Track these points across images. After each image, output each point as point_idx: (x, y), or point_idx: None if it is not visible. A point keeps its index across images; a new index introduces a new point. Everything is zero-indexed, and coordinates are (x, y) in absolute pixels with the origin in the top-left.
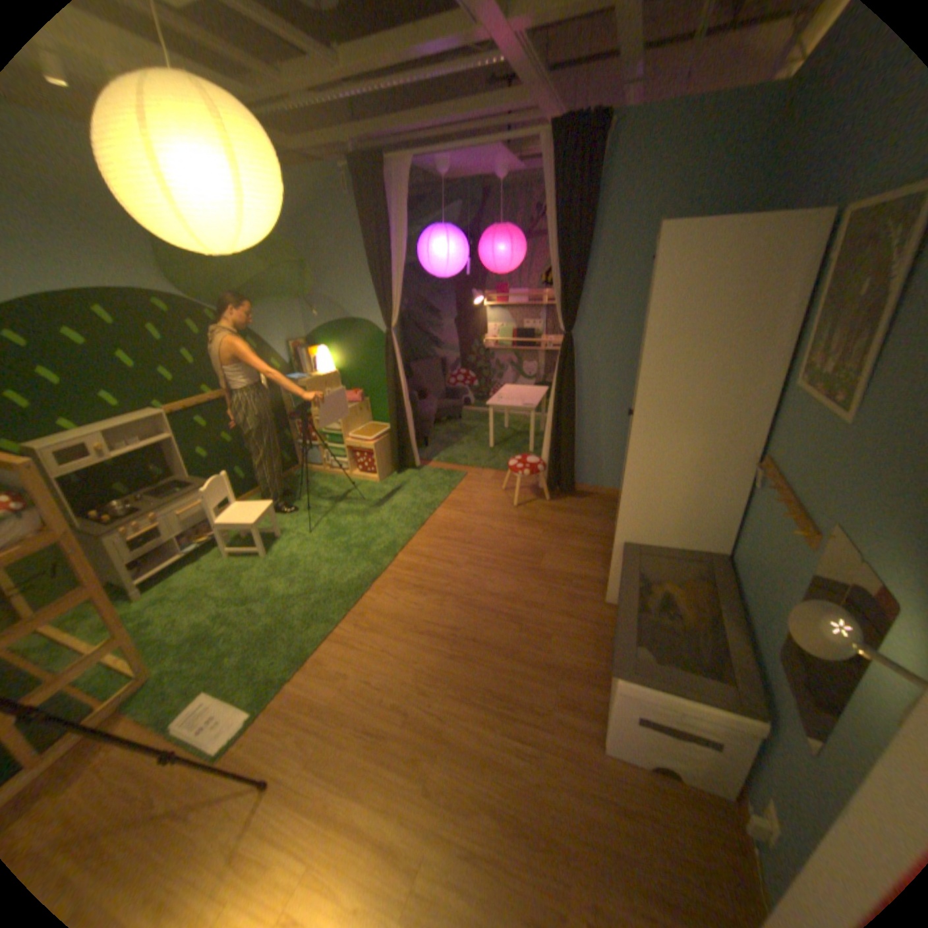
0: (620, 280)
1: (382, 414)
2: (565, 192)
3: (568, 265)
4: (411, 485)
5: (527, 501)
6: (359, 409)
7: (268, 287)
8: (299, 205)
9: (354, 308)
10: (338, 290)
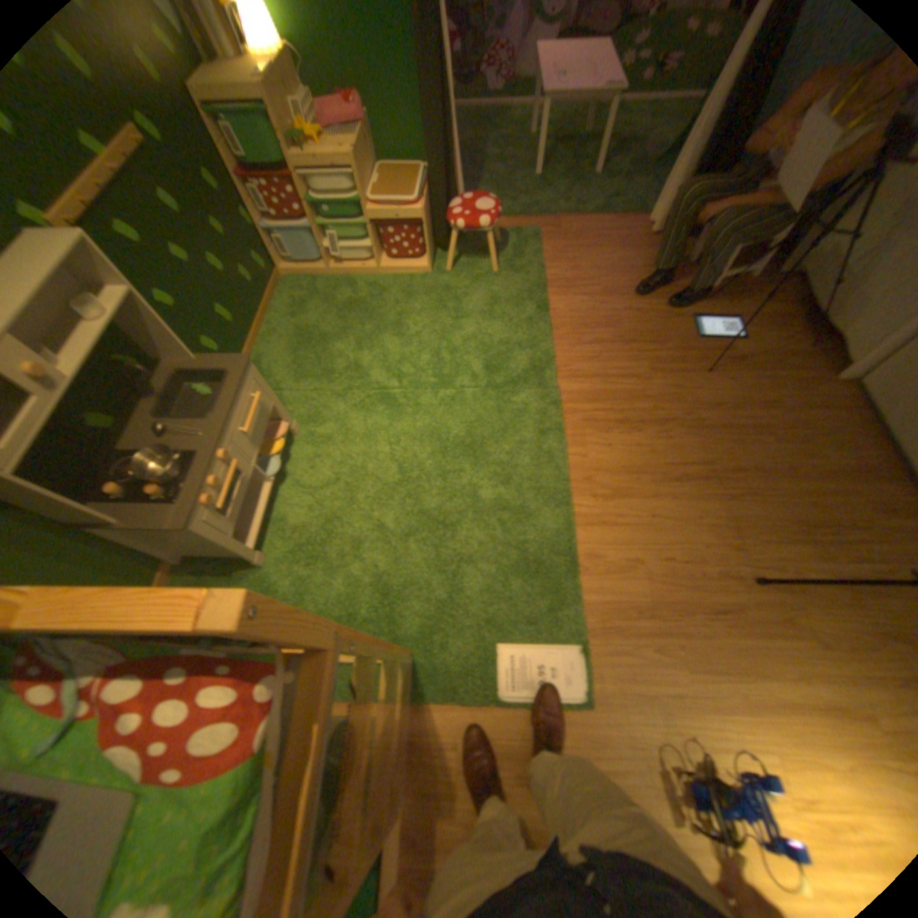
0: None
1: (392, 141)
2: None
3: None
4: (478, 266)
5: (650, 258)
6: (363, 136)
7: None
8: None
9: None
10: None
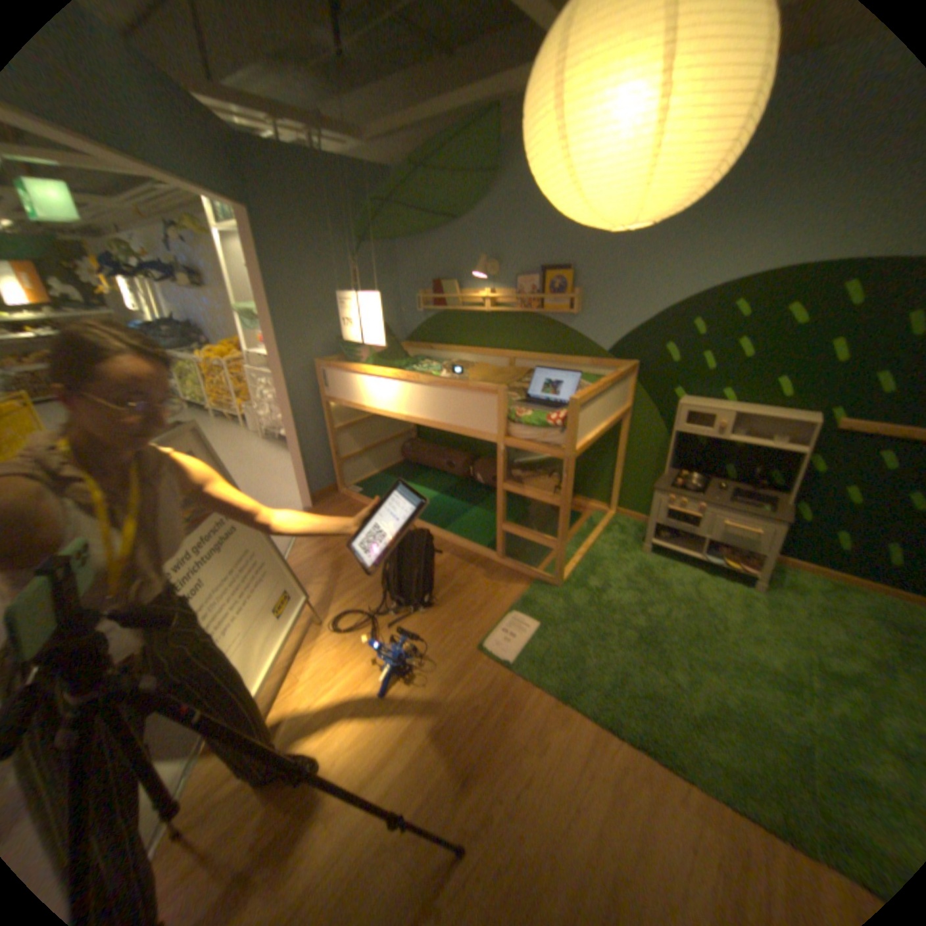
0: None
1: None
2: None
3: None
4: None
5: None
6: None
7: None
8: None
9: None
10: None
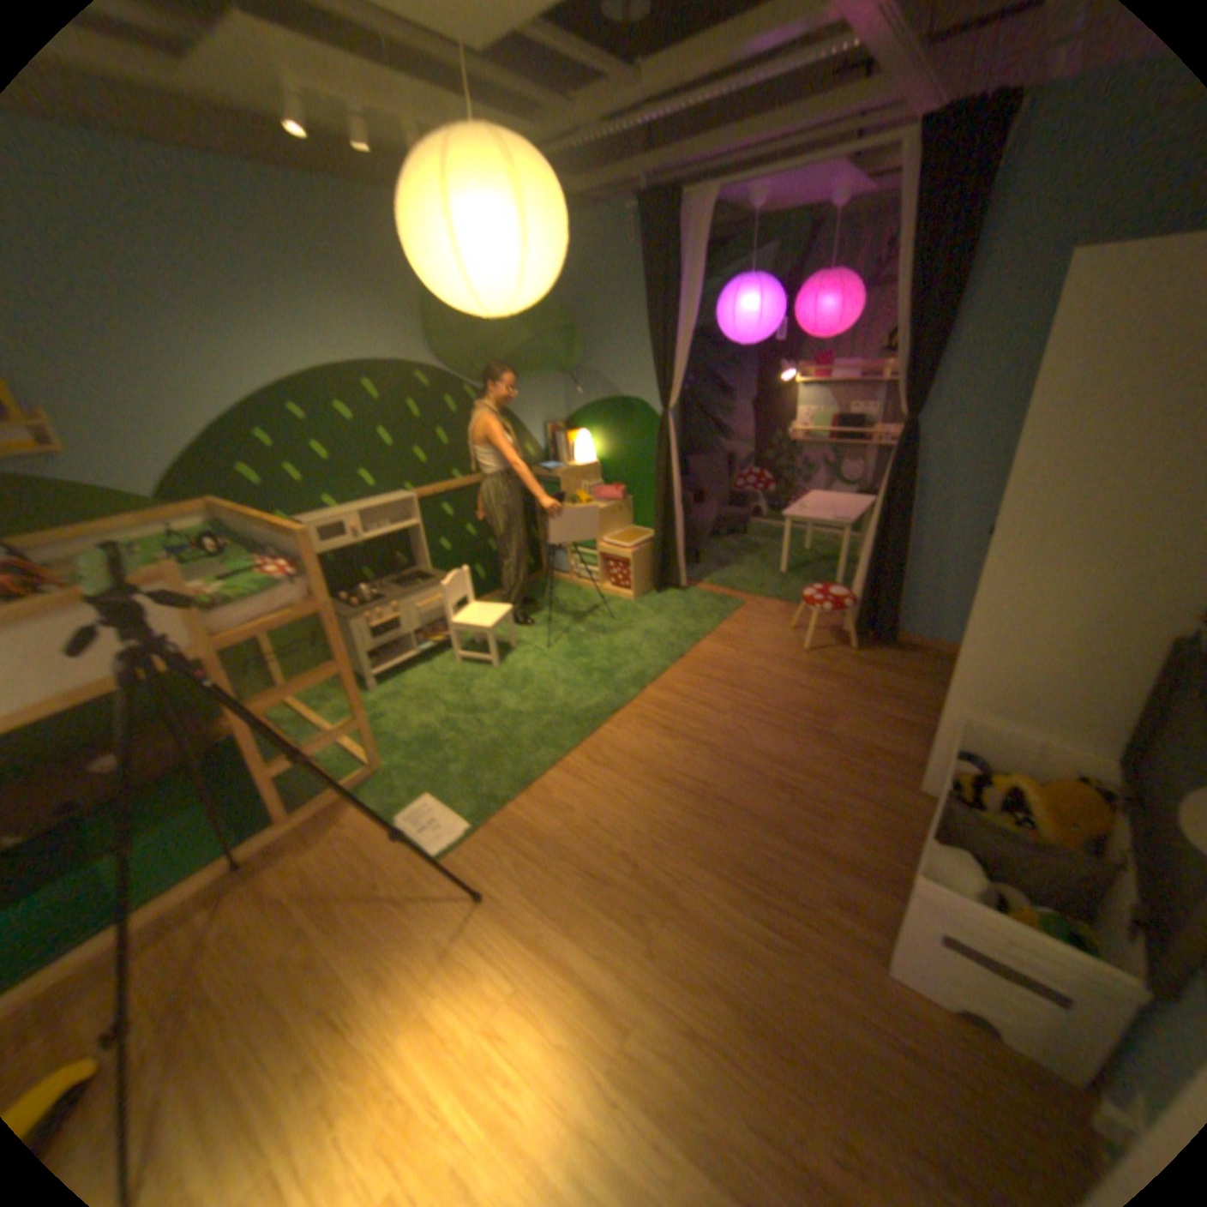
0: (1005, 342)
1: (644, 518)
2: (929, 219)
3: (924, 322)
4: (670, 608)
5: (824, 646)
6: (618, 509)
7: (530, 359)
8: (575, 259)
9: (625, 385)
10: (608, 362)
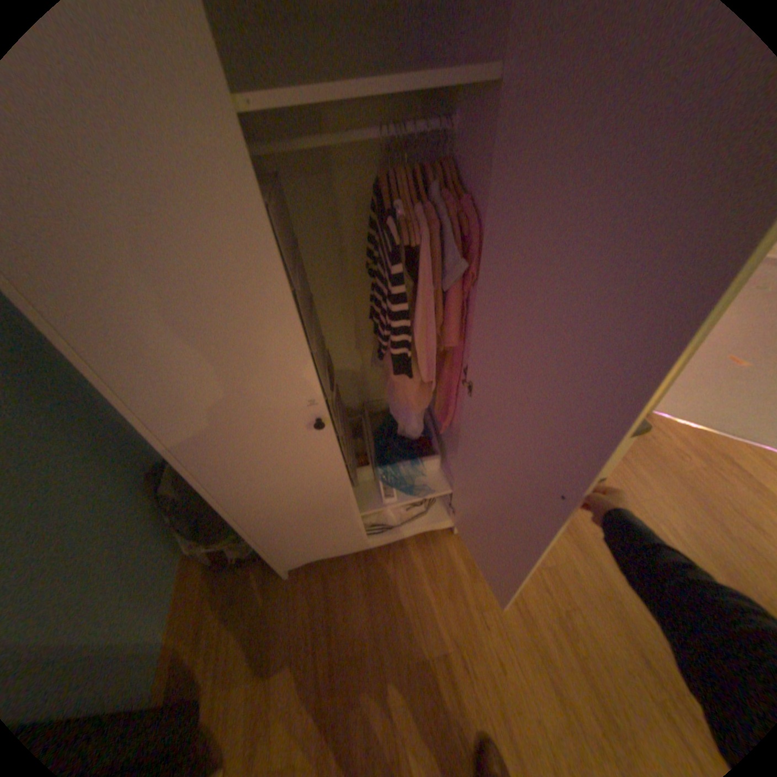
0: None
1: None
2: None
3: None
4: None
5: None
6: None
7: None
8: None
9: None
10: None
